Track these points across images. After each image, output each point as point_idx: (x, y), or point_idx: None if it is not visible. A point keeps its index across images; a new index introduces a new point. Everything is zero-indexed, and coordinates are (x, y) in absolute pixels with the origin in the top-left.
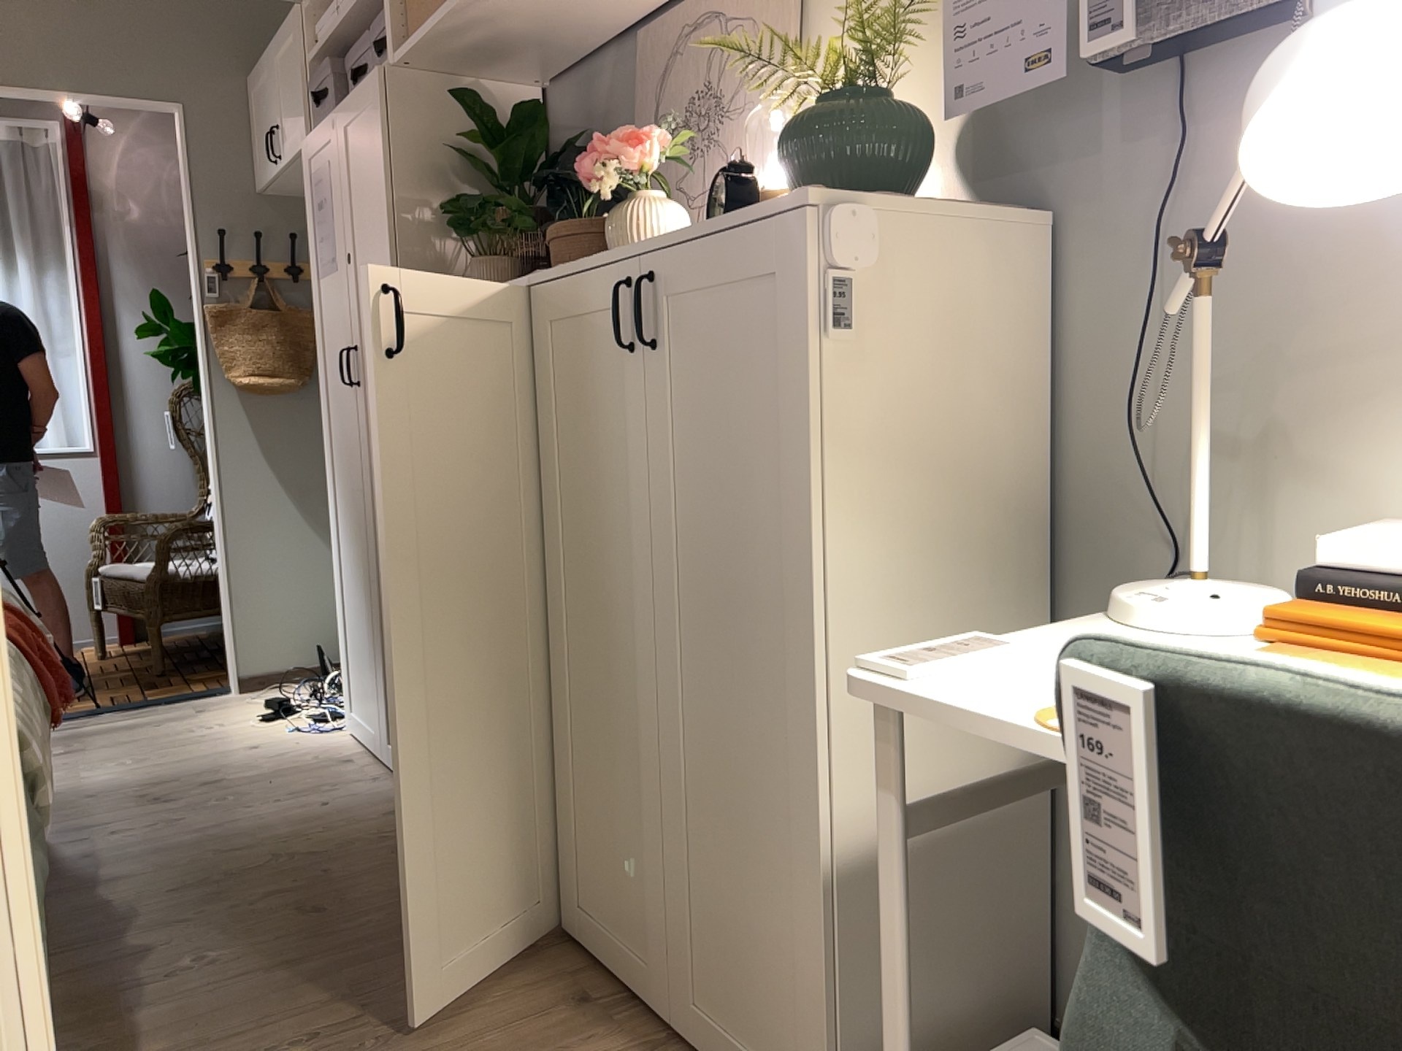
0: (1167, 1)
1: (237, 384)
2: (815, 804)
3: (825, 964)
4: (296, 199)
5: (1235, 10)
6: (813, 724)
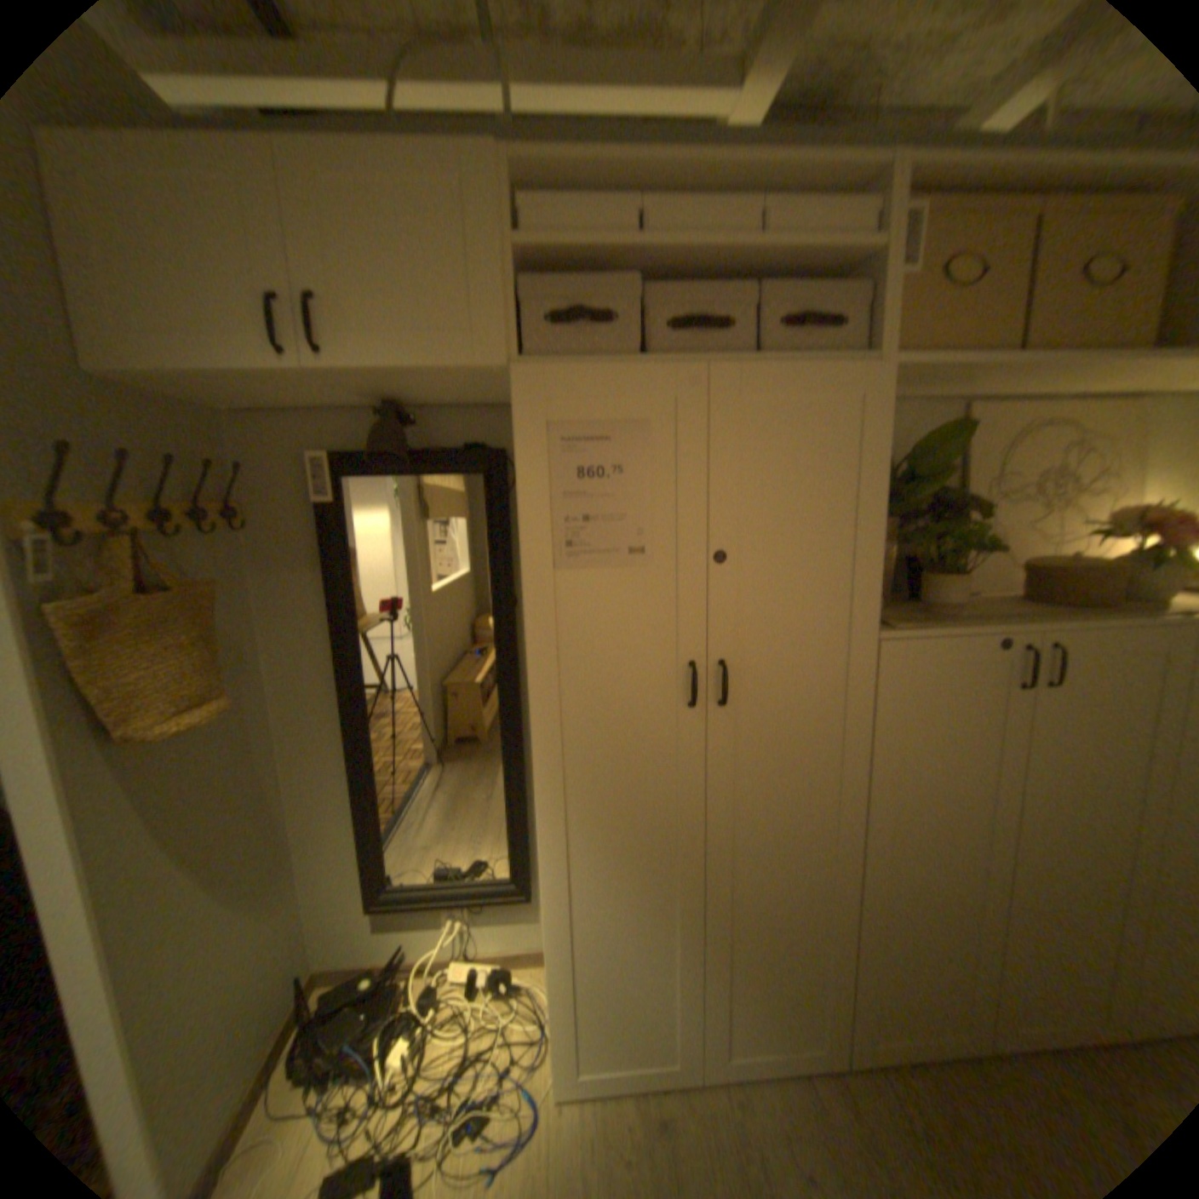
0: None
1: (160, 741)
2: None
3: None
4: (147, 394)
5: None
6: None
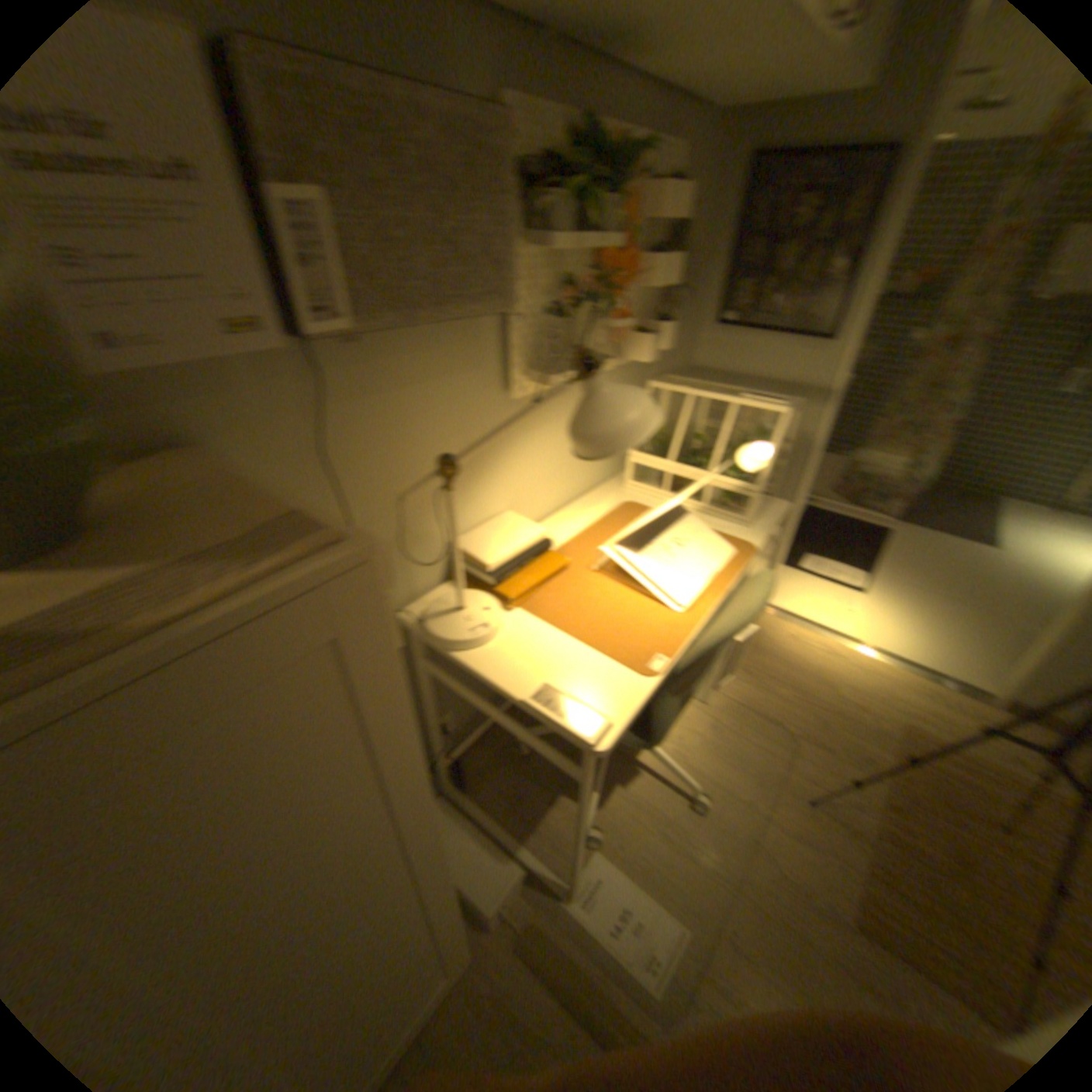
0: (365, 294)
1: None
2: (444, 873)
3: (459, 912)
4: None
5: (410, 312)
6: (437, 847)
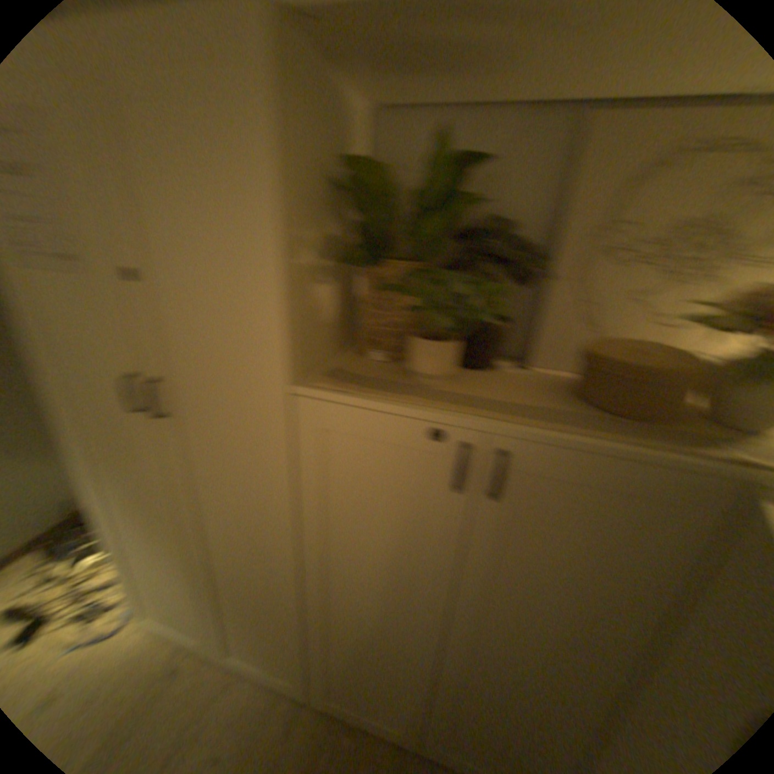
0: None
1: None
2: None
3: None
4: None
5: None
6: None
